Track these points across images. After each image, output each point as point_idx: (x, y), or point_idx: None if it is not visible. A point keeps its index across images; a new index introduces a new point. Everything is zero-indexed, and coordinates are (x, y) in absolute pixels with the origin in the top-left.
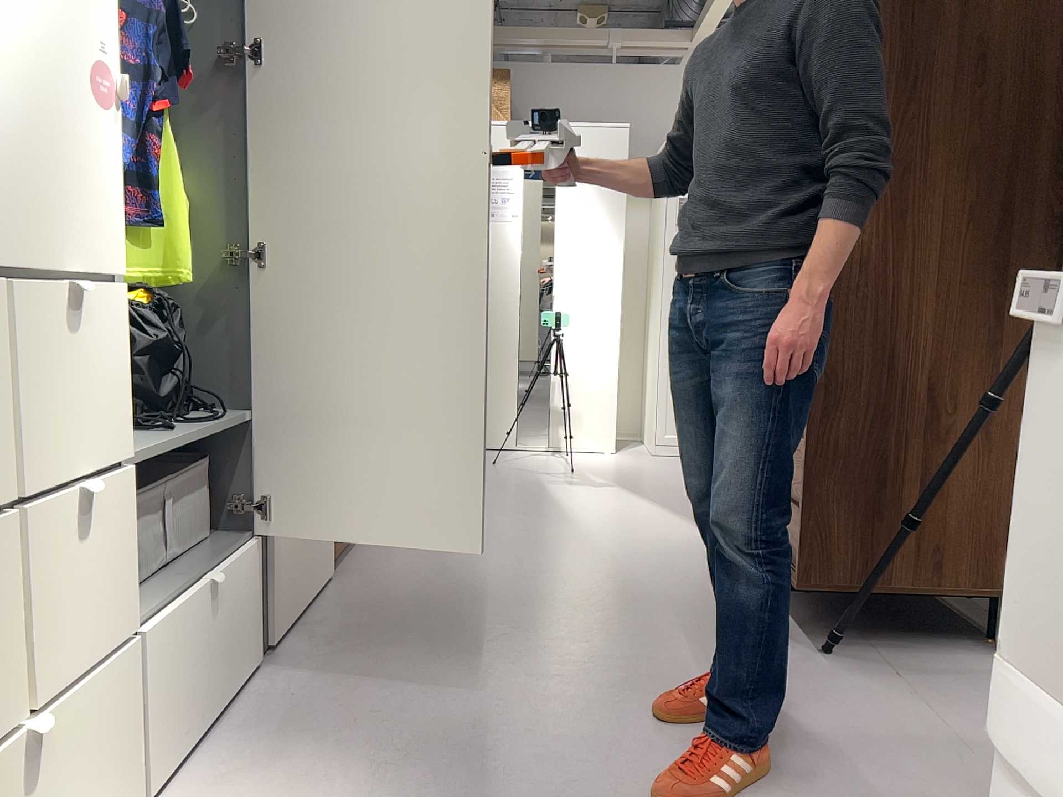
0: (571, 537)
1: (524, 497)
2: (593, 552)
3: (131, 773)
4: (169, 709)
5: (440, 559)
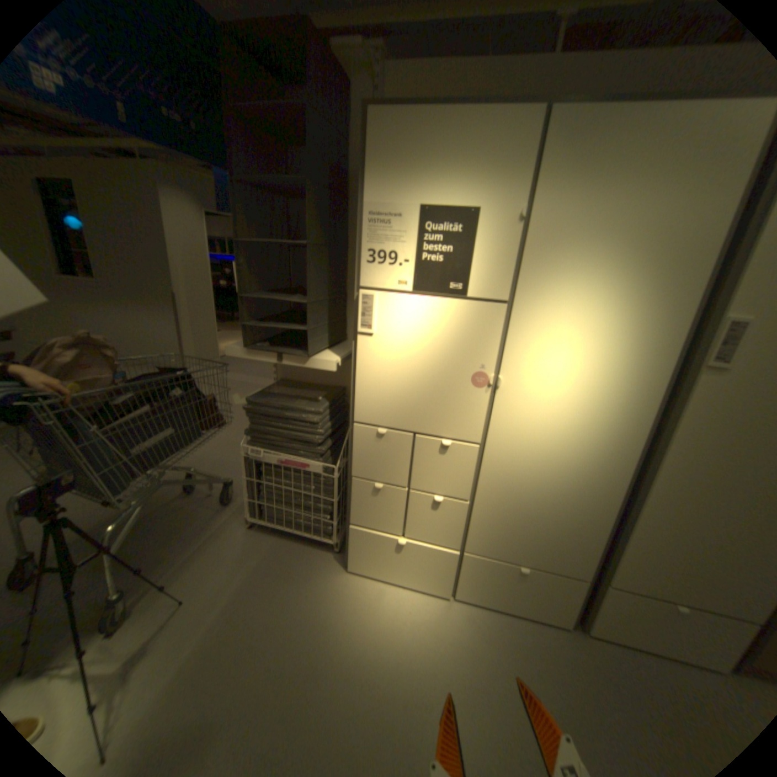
0: None
1: None
2: None
3: (451, 585)
4: (477, 586)
5: None
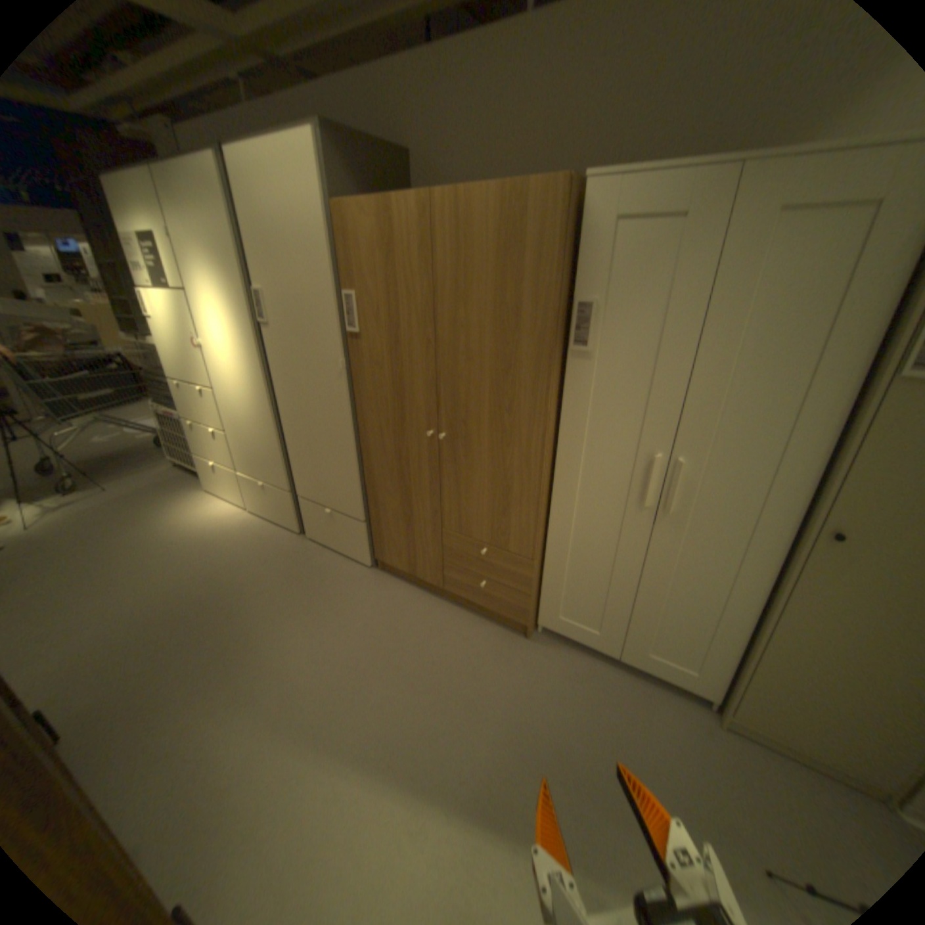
0: (339, 742)
1: (512, 787)
2: (289, 732)
3: (243, 500)
4: (251, 499)
5: (363, 622)
